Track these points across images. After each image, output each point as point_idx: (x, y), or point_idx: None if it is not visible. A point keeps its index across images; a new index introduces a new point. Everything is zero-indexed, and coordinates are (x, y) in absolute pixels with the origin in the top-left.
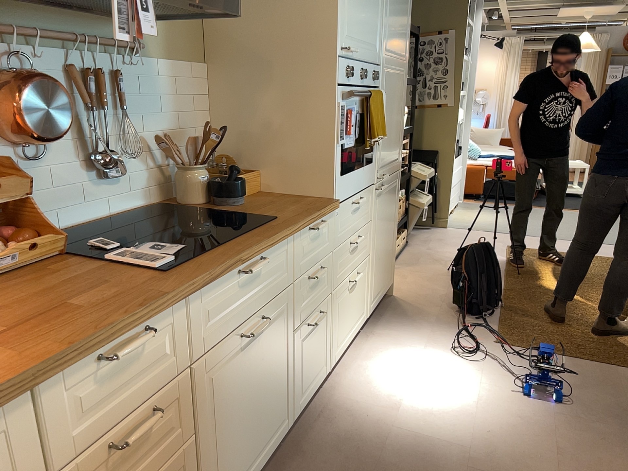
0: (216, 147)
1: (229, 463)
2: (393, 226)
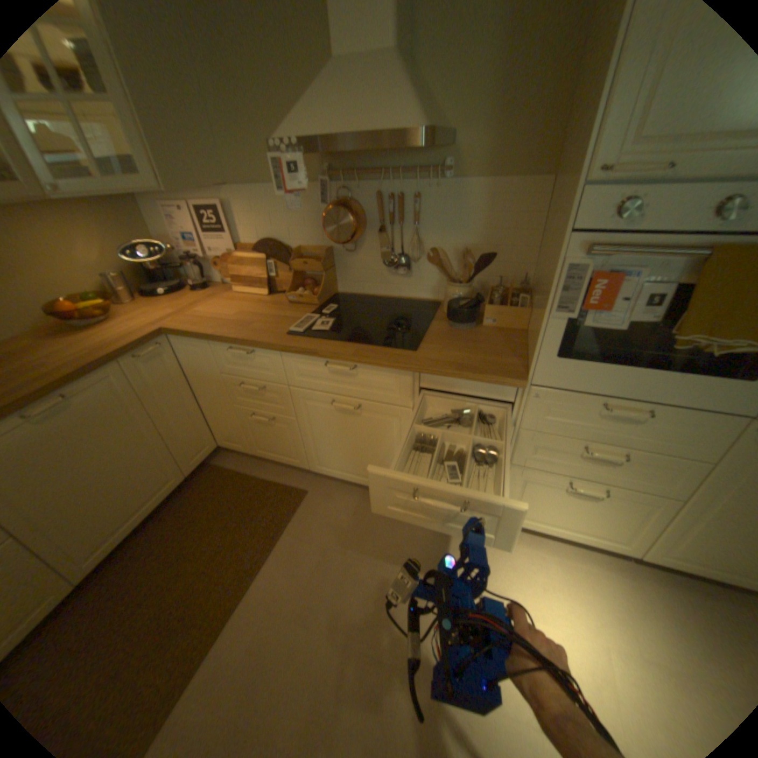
0: (481, 270)
1: (327, 455)
2: None
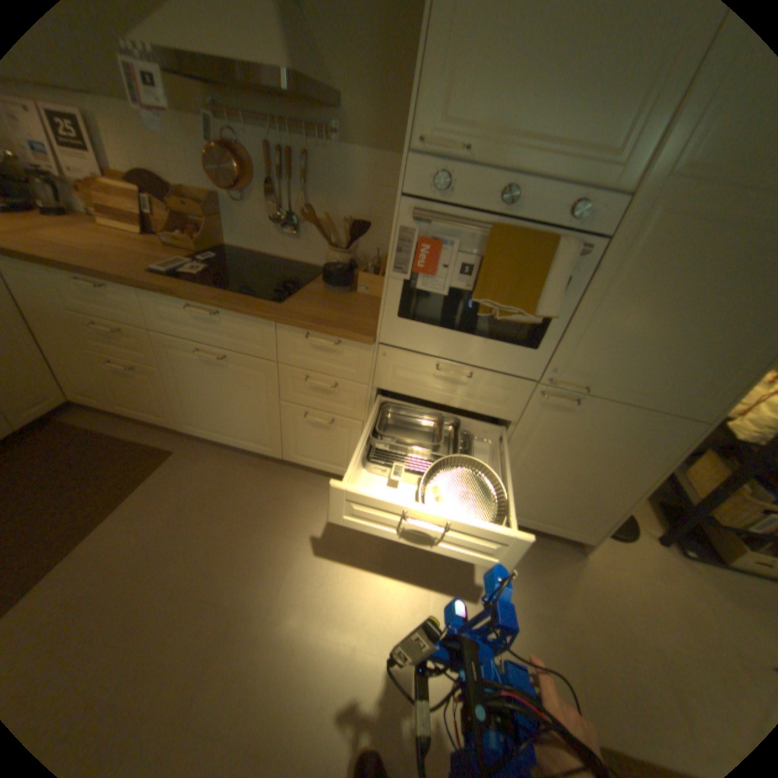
0: (357, 239)
1: (195, 413)
2: (631, 487)
